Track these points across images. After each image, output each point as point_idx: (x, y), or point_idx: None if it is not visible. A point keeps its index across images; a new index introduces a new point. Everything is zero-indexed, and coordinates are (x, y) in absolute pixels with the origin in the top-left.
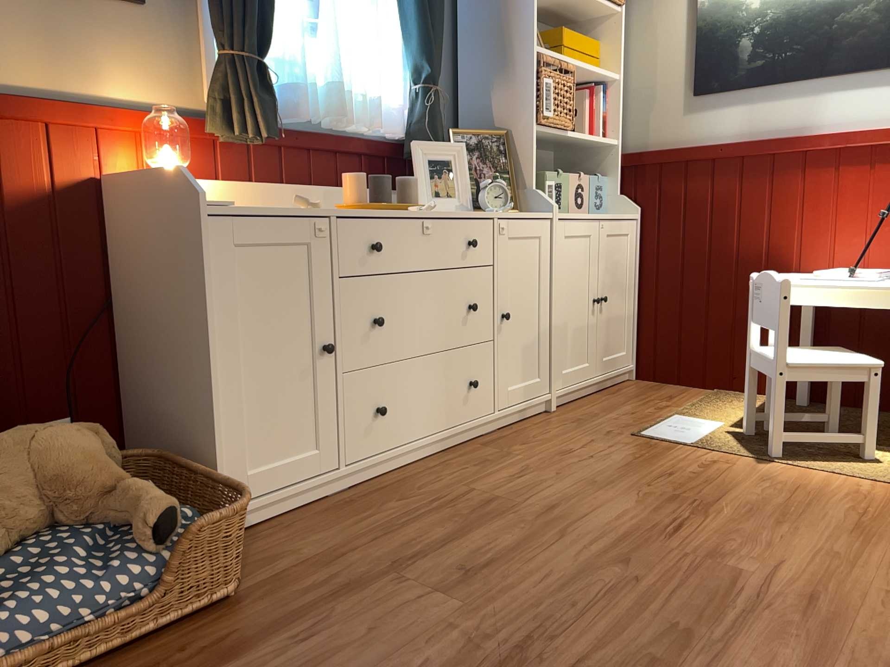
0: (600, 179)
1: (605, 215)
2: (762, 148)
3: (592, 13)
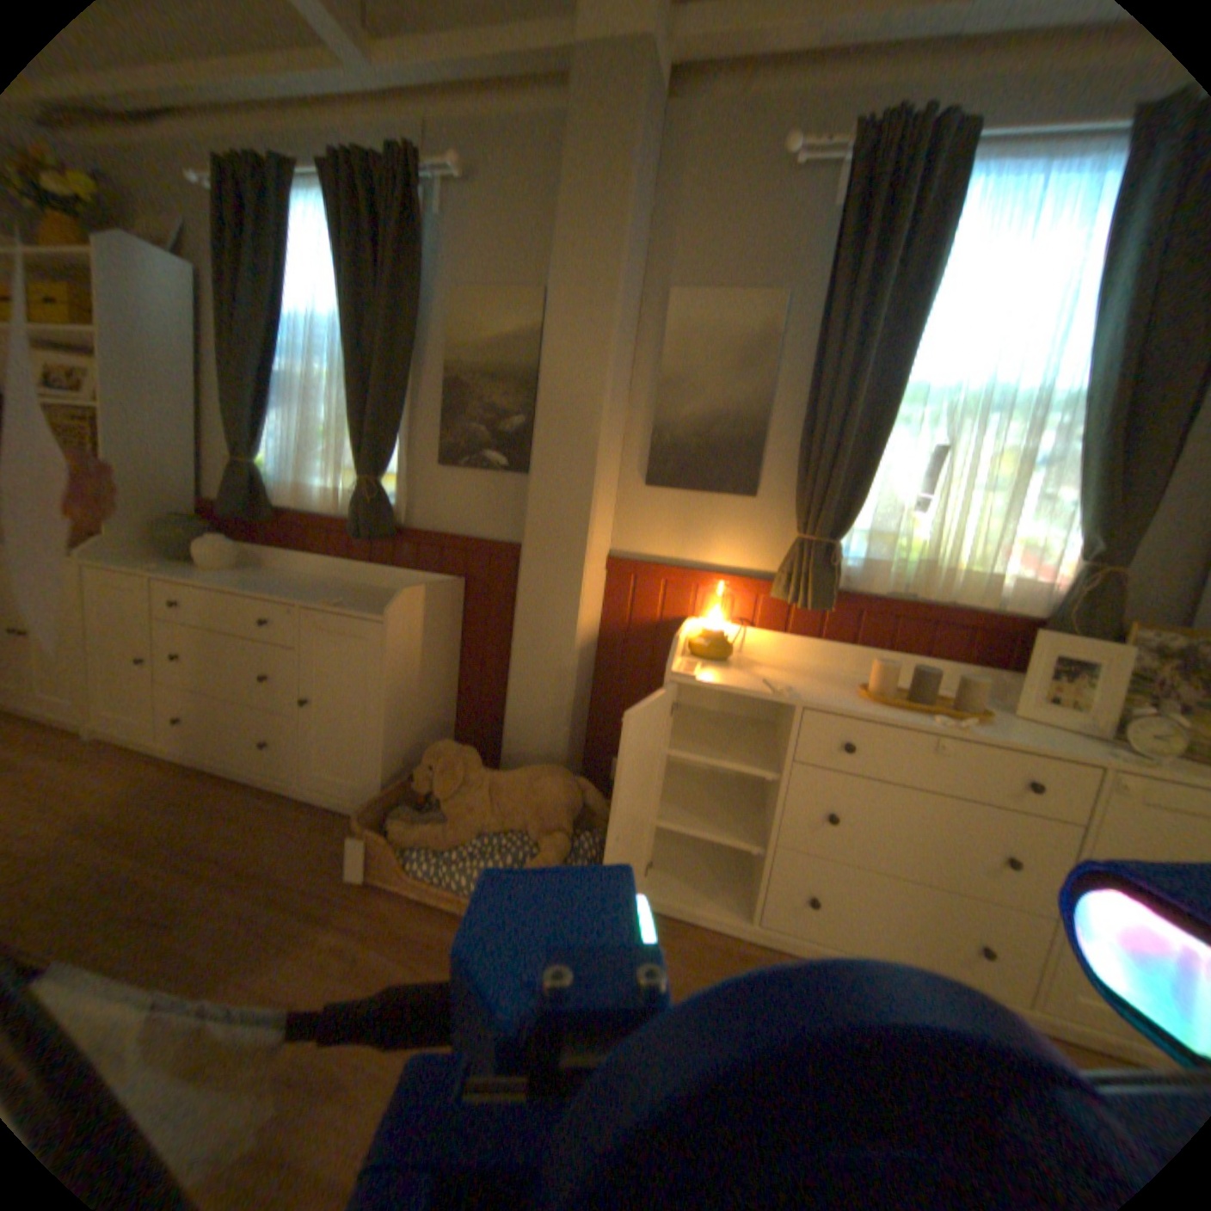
0: None
1: None
2: None
3: None
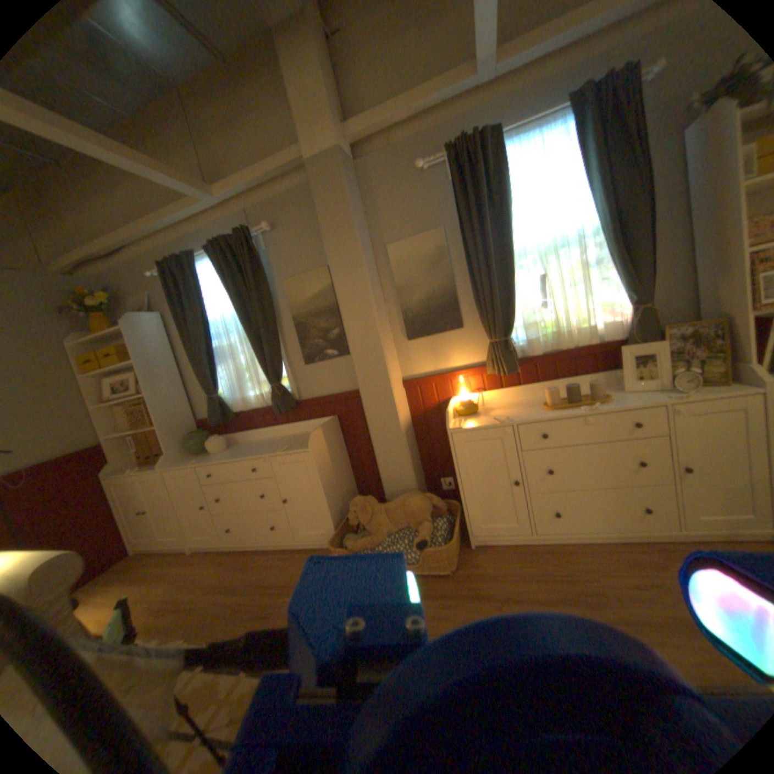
0: None
1: None
2: None
3: None
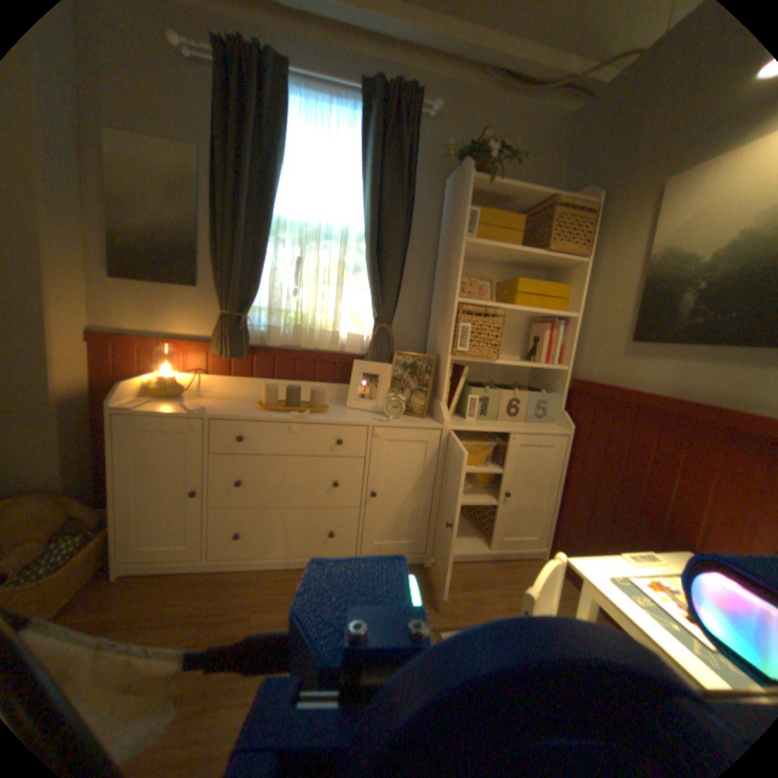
0: (552, 394)
1: (527, 429)
2: (686, 409)
3: (562, 262)
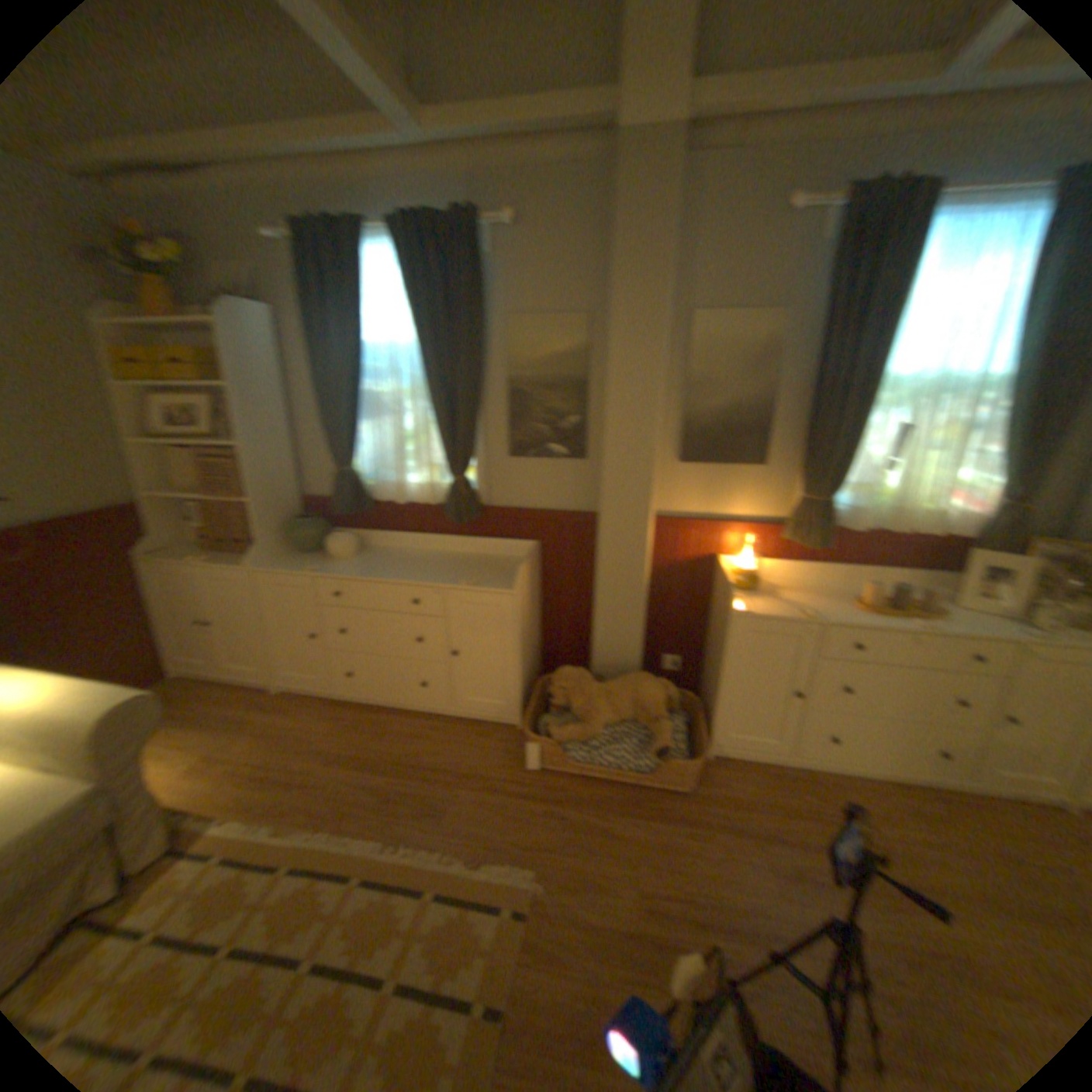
0: None
1: None
2: None
3: None
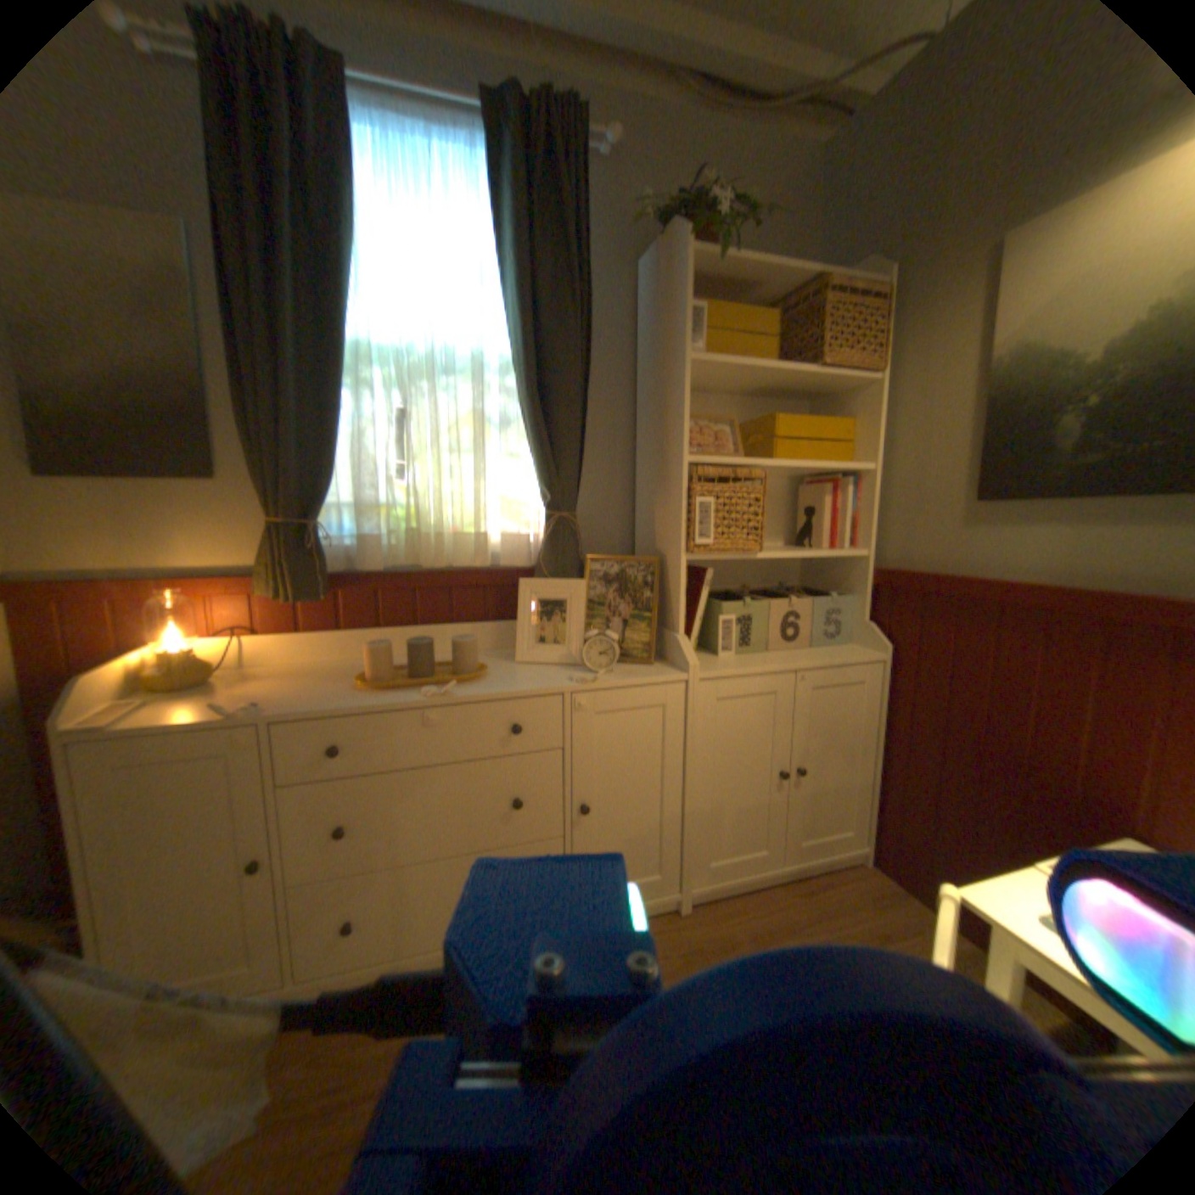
0: (846, 596)
1: (820, 659)
2: (1091, 604)
3: (840, 383)
